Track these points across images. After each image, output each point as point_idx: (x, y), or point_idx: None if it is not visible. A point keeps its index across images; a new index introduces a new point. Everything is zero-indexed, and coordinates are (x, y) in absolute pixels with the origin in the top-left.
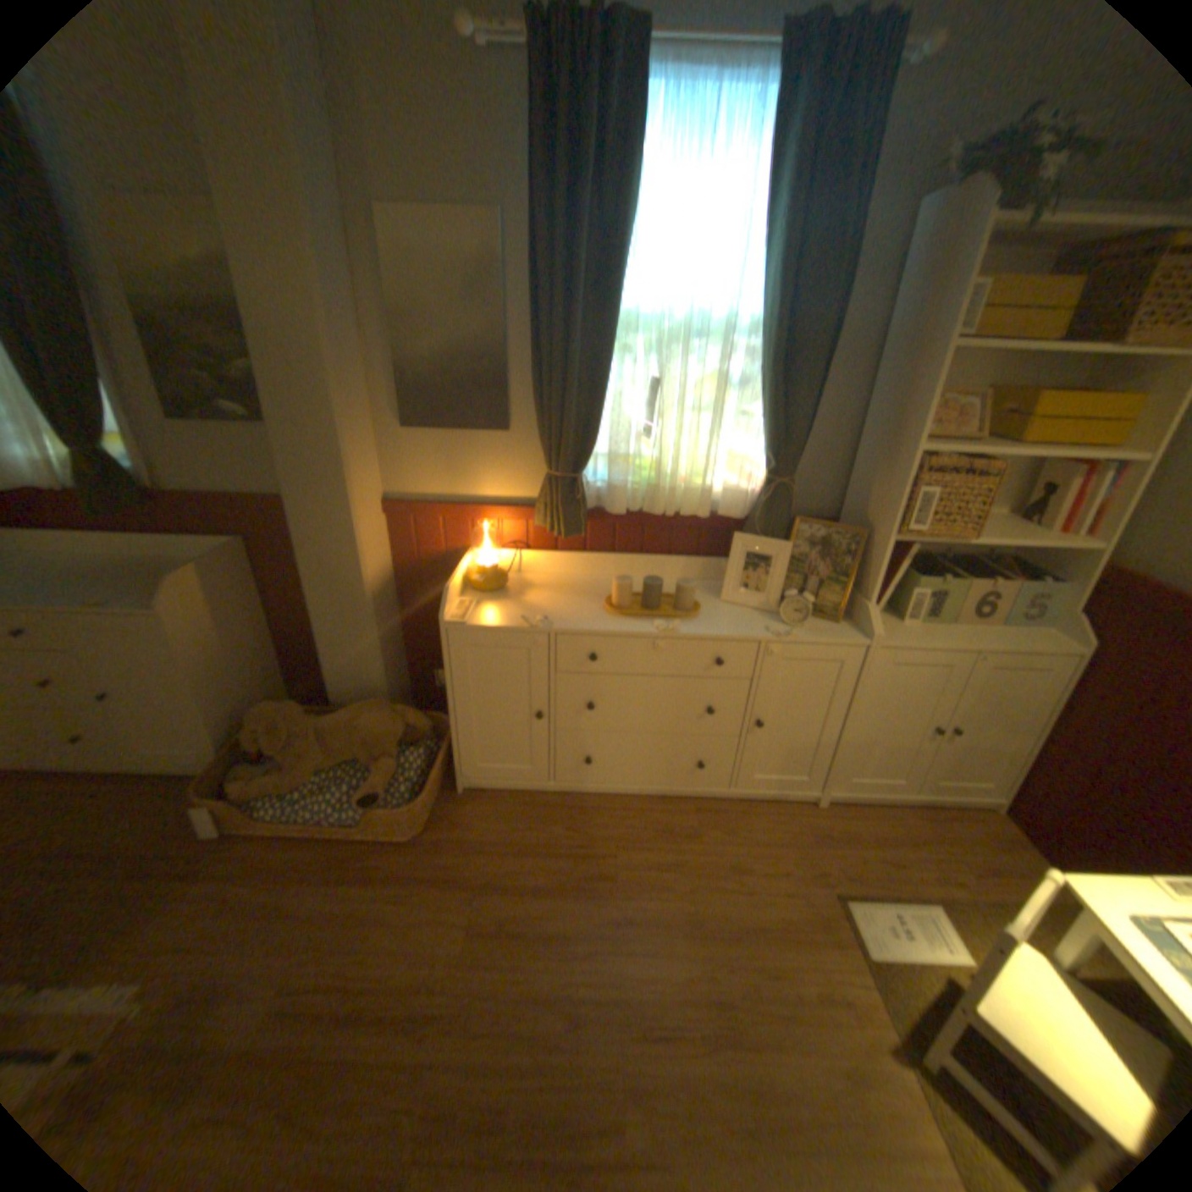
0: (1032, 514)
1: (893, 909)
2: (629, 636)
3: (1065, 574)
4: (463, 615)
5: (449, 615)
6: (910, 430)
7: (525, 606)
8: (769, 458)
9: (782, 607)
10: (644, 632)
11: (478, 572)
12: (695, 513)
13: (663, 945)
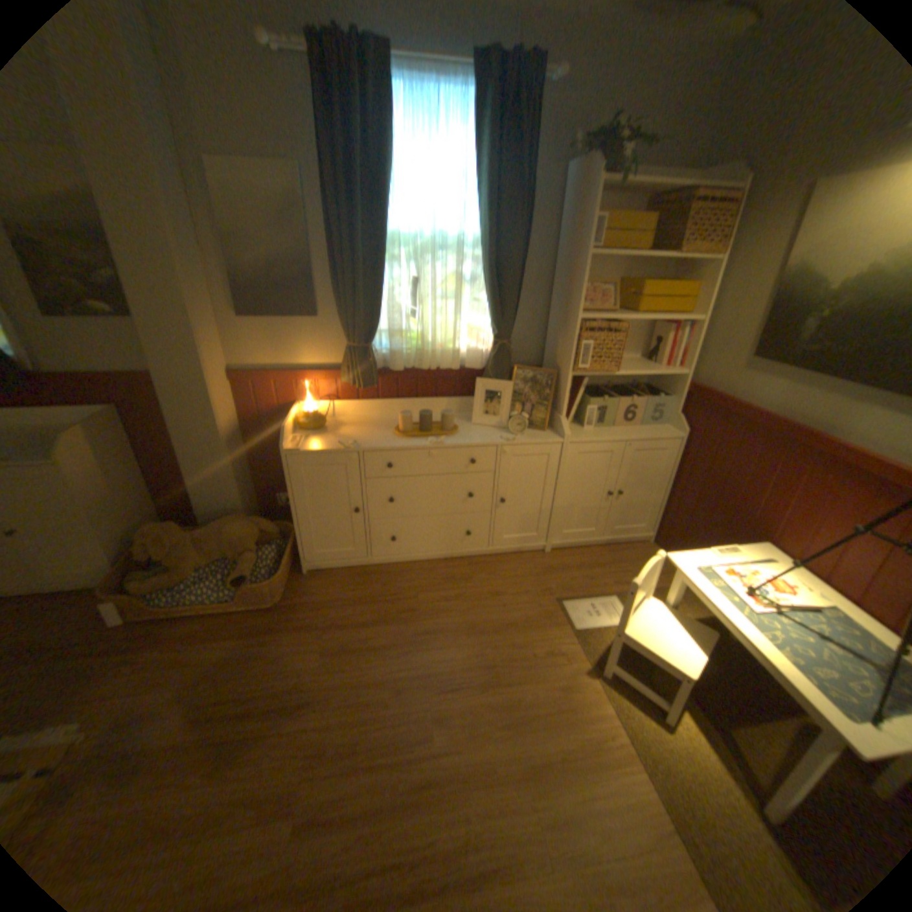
0: (652, 357)
1: (588, 601)
2: (412, 449)
3: (671, 391)
4: (296, 445)
5: (285, 446)
6: (573, 306)
7: (339, 436)
8: (494, 329)
9: (509, 424)
10: (422, 446)
11: (303, 416)
12: (450, 367)
13: (450, 642)
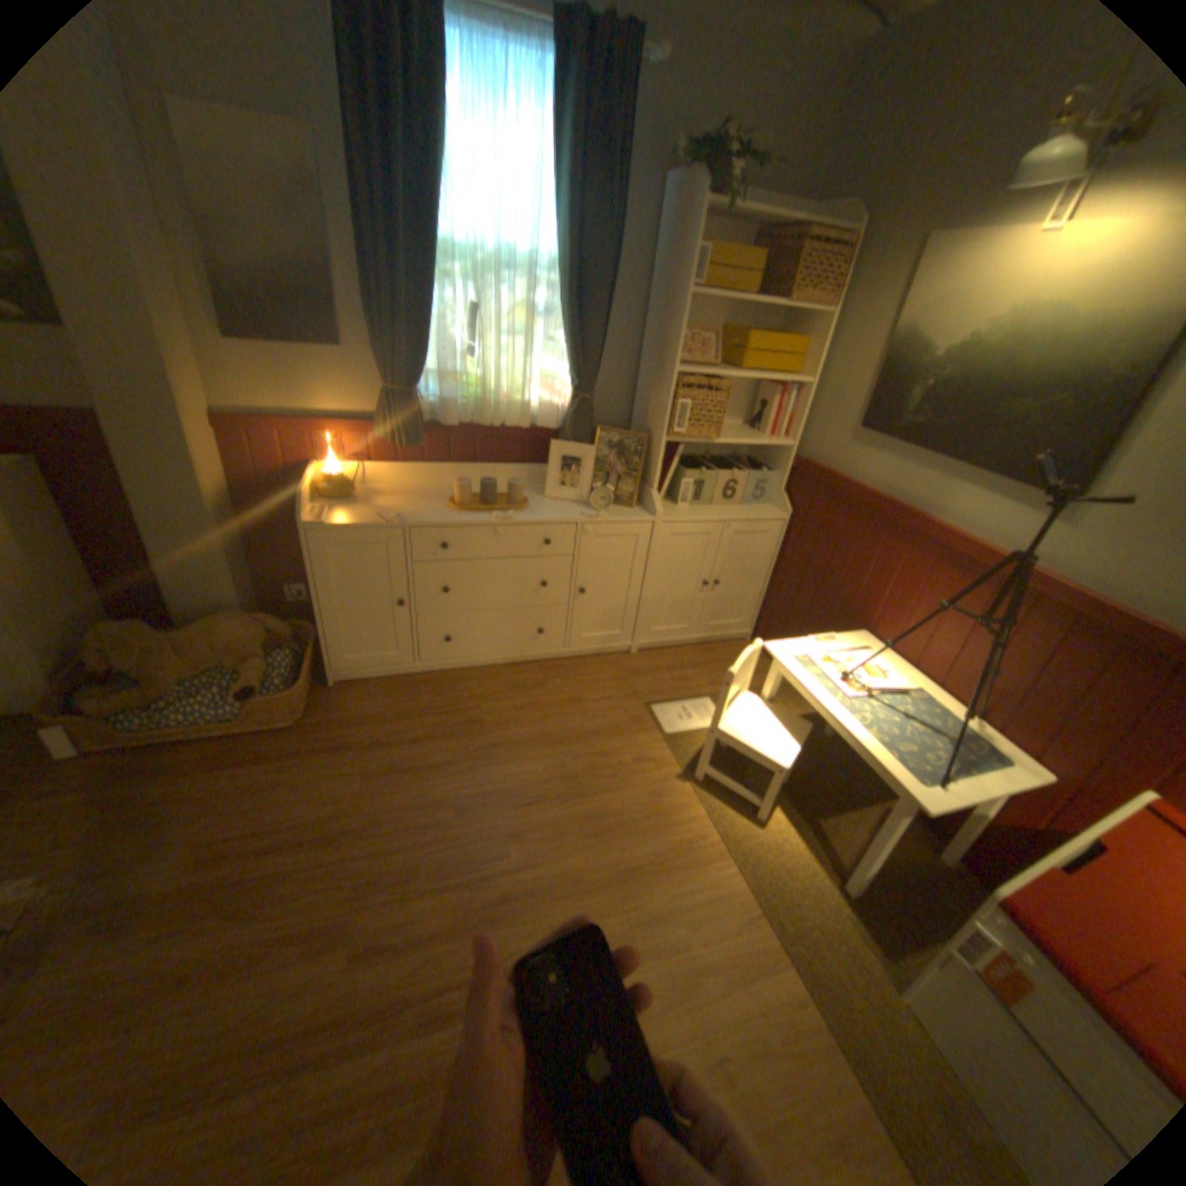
0: (755, 425)
1: (678, 705)
2: (472, 527)
3: (774, 466)
4: (318, 519)
5: (303, 520)
6: (668, 357)
7: (376, 509)
8: (573, 380)
9: (591, 499)
10: (485, 523)
11: (324, 482)
12: (518, 425)
13: (522, 755)
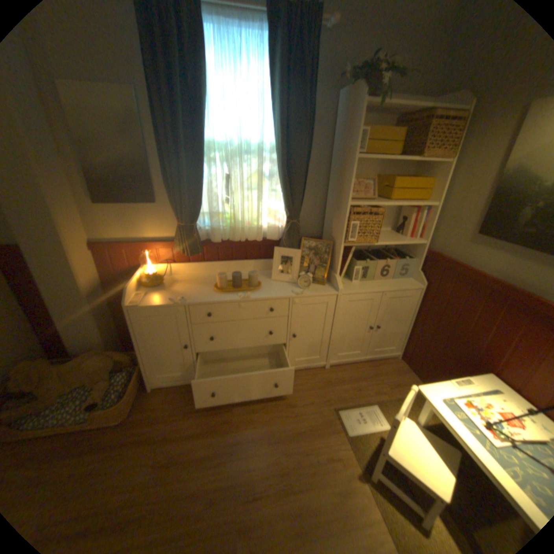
0: (399, 230)
1: (357, 410)
2: (226, 302)
3: (413, 254)
4: (137, 301)
5: (130, 301)
6: (344, 195)
7: (172, 292)
8: (288, 211)
9: (299, 280)
10: (233, 299)
11: (146, 277)
12: (255, 239)
13: (255, 450)
